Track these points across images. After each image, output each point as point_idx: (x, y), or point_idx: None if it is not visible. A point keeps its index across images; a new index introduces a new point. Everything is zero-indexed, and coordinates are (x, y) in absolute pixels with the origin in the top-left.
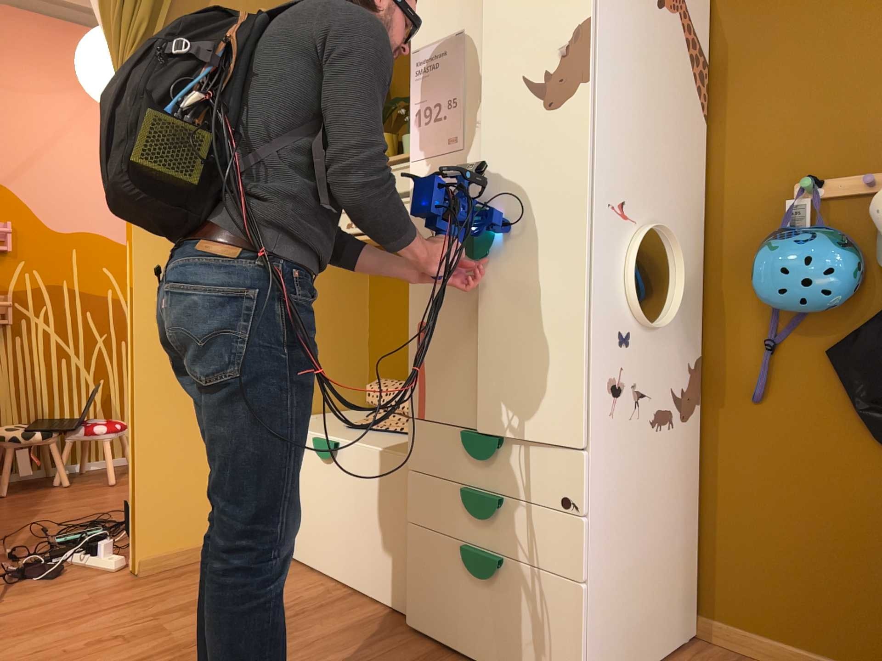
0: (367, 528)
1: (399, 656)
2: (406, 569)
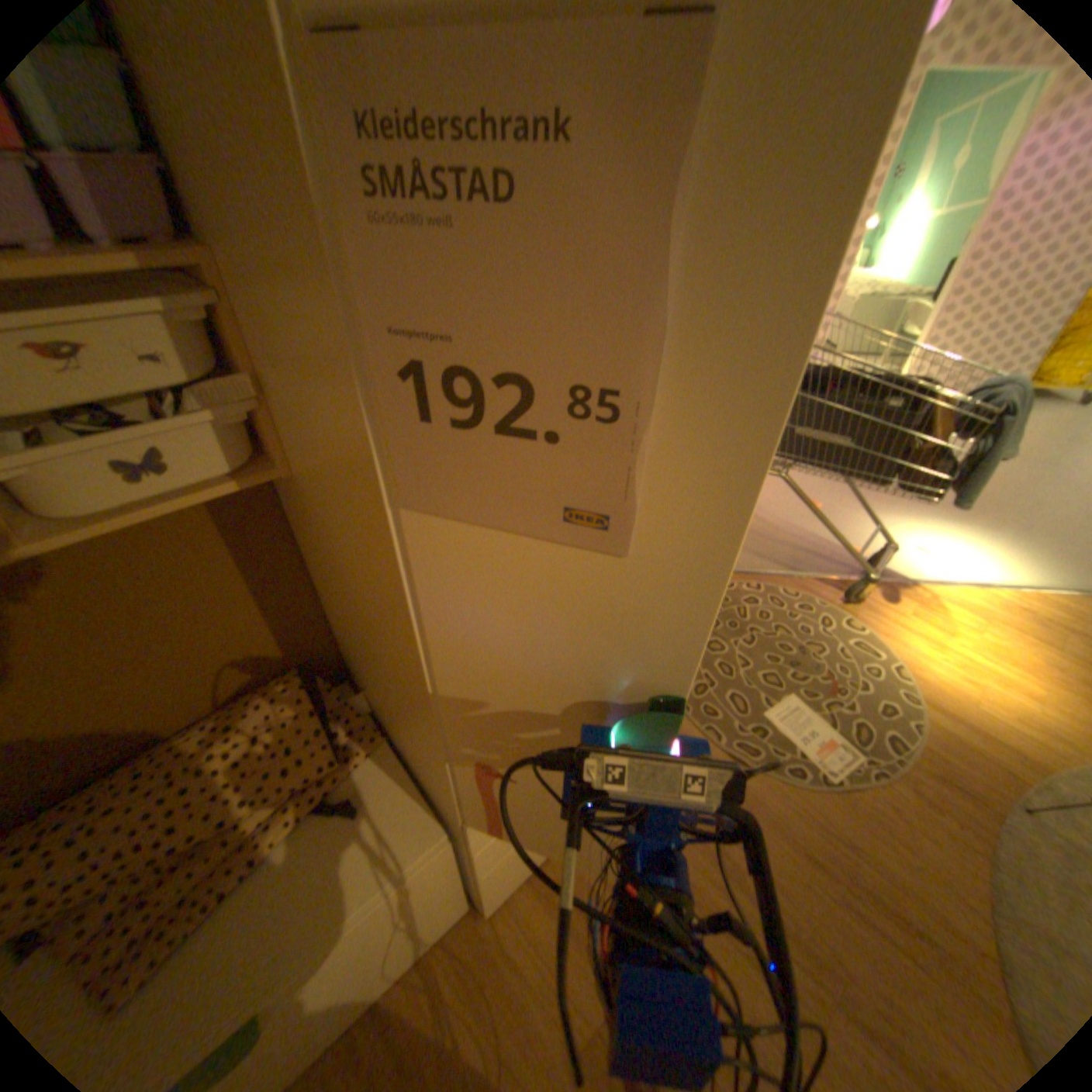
0: (375, 961)
1: (535, 930)
2: (481, 900)
